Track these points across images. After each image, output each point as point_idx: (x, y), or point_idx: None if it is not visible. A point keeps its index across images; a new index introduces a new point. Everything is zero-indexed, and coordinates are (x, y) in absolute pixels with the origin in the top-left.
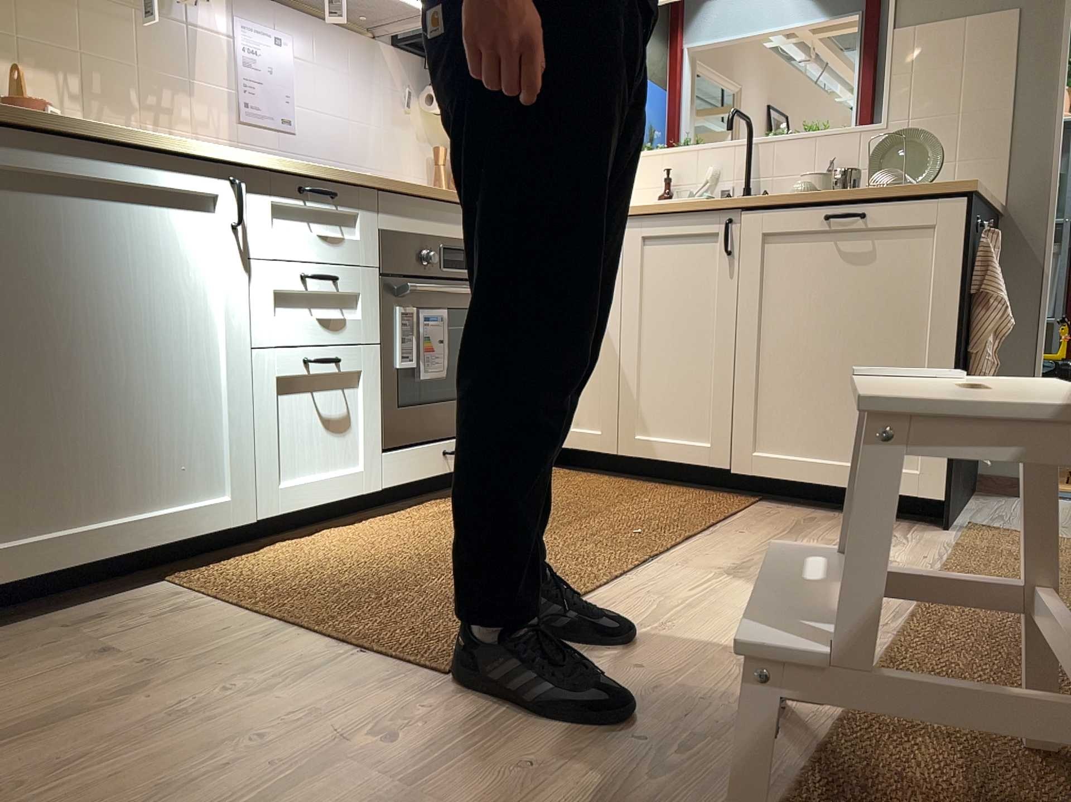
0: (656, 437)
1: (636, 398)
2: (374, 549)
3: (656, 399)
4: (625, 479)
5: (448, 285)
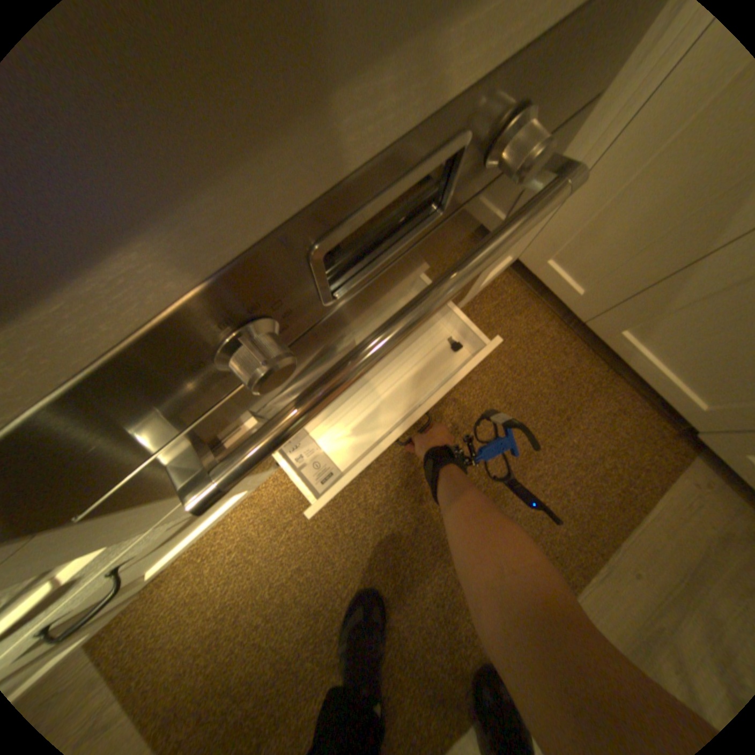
0: (648, 349)
1: (670, 306)
2: (267, 590)
3: (698, 328)
4: (576, 330)
5: (345, 385)
